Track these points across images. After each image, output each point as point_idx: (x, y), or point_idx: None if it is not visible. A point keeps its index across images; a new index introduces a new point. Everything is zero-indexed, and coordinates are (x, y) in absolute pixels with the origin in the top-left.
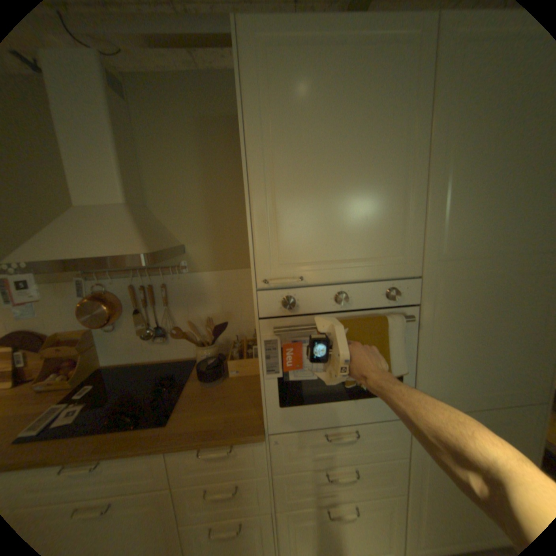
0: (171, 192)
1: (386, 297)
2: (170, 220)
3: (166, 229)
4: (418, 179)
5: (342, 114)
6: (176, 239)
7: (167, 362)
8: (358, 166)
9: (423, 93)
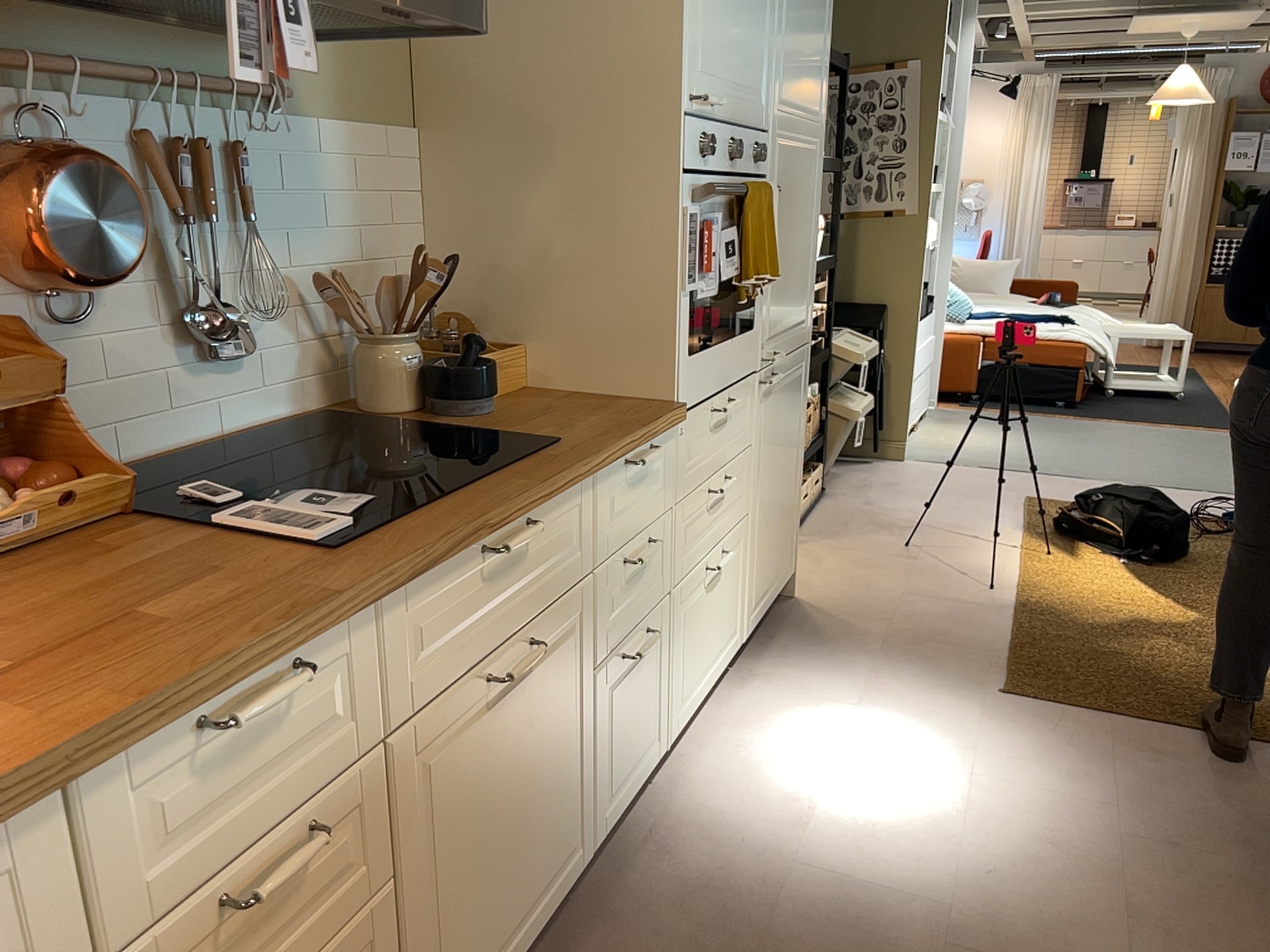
0: None
1: (755, 160)
2: None
3: None
4: None
5: None
6: None
7: (243, 436)
8: None
9: None
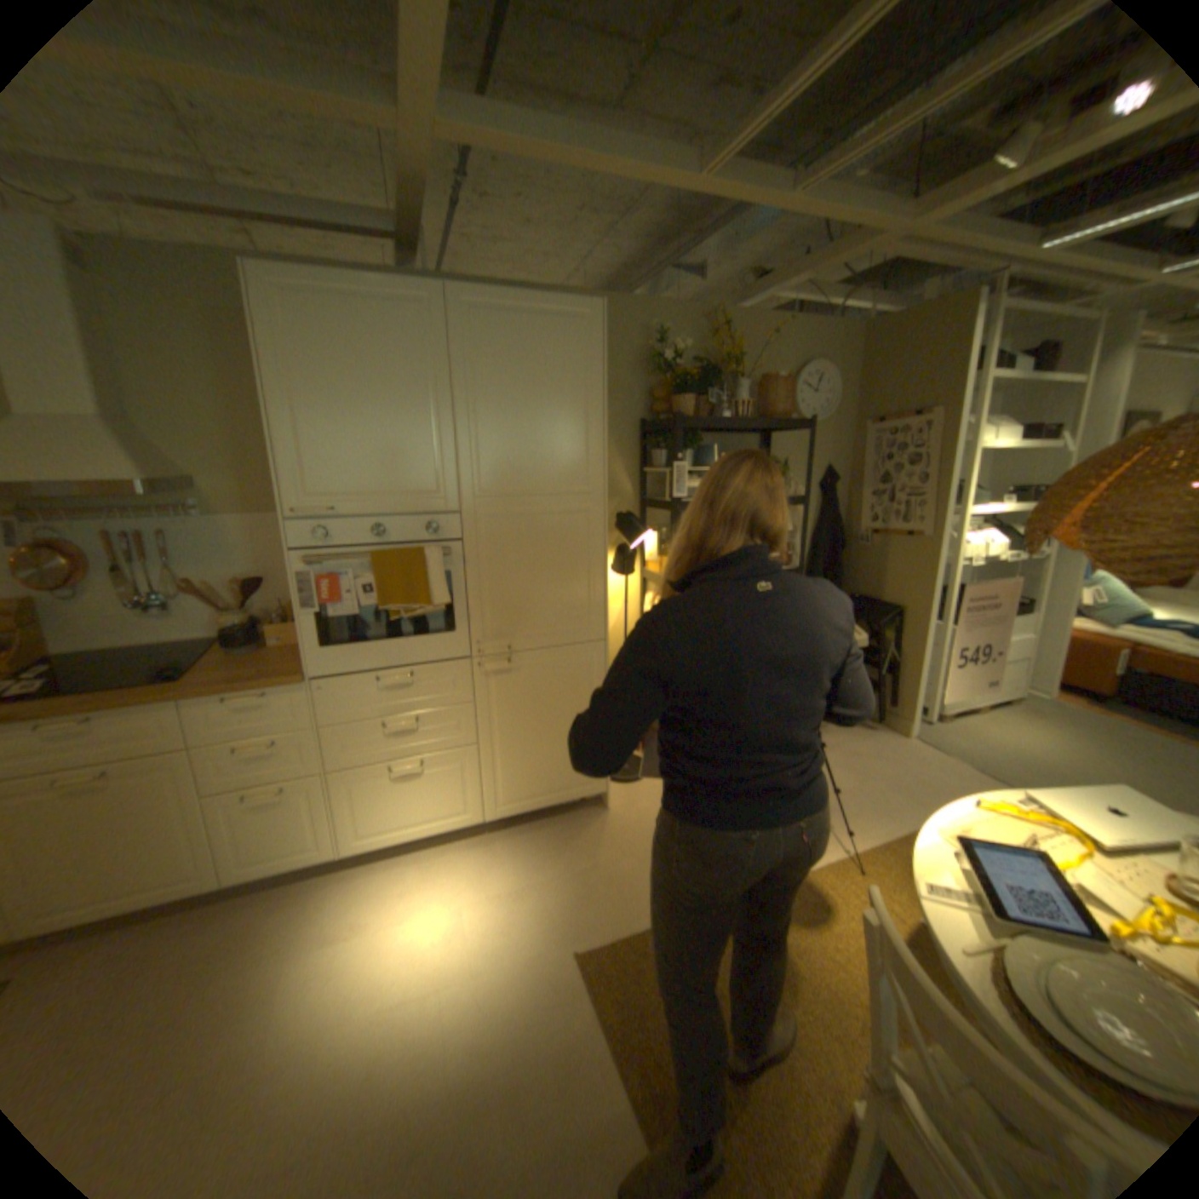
0: (168, 404)
1: (425, 532)
2: (169, 442)
3: (162, 455)
4: (443, 422)
5: (360, 359)
6: (180, 468)
7: (171, 645)
8: (381, 406)
9: (437, 348)
